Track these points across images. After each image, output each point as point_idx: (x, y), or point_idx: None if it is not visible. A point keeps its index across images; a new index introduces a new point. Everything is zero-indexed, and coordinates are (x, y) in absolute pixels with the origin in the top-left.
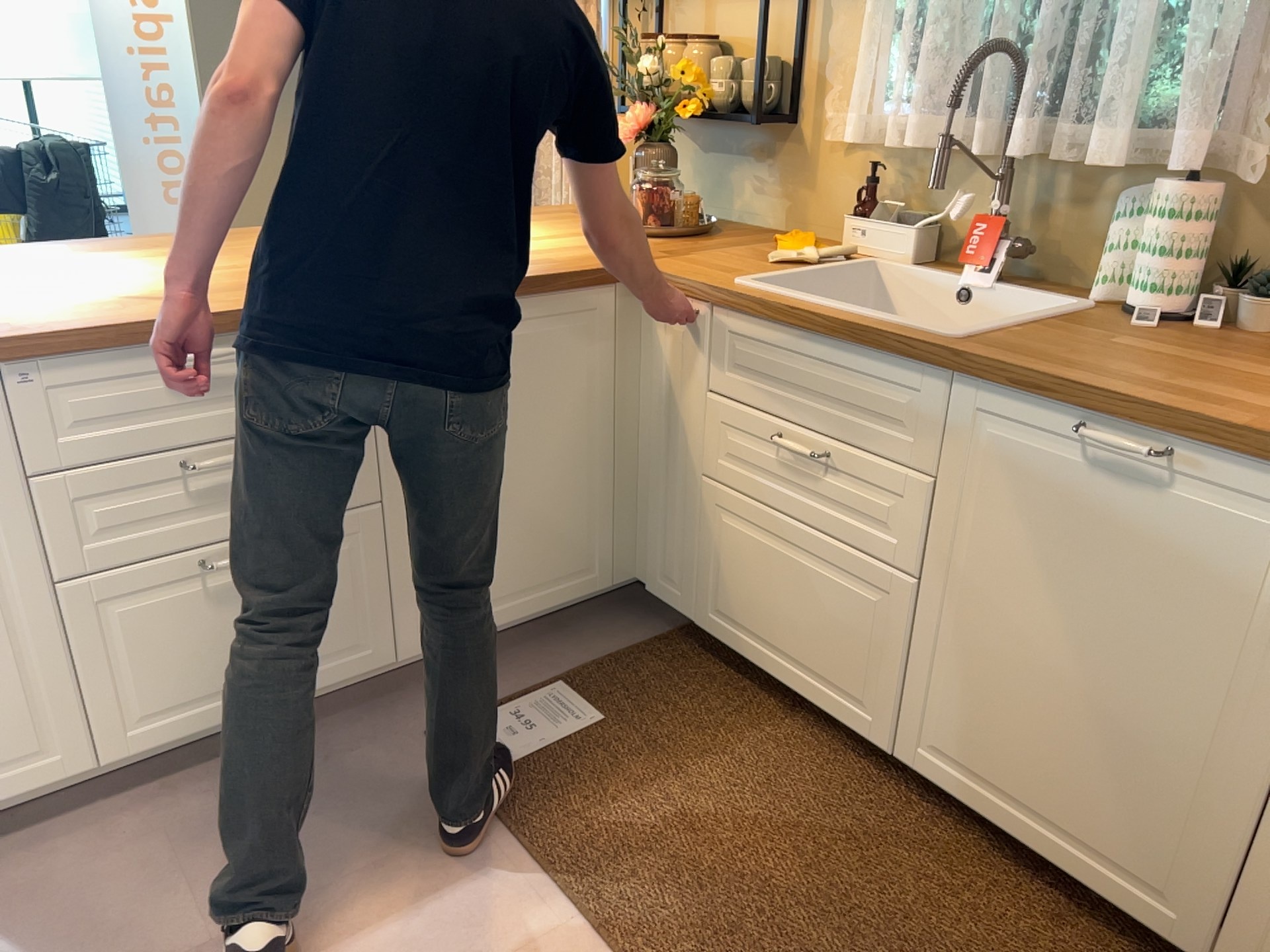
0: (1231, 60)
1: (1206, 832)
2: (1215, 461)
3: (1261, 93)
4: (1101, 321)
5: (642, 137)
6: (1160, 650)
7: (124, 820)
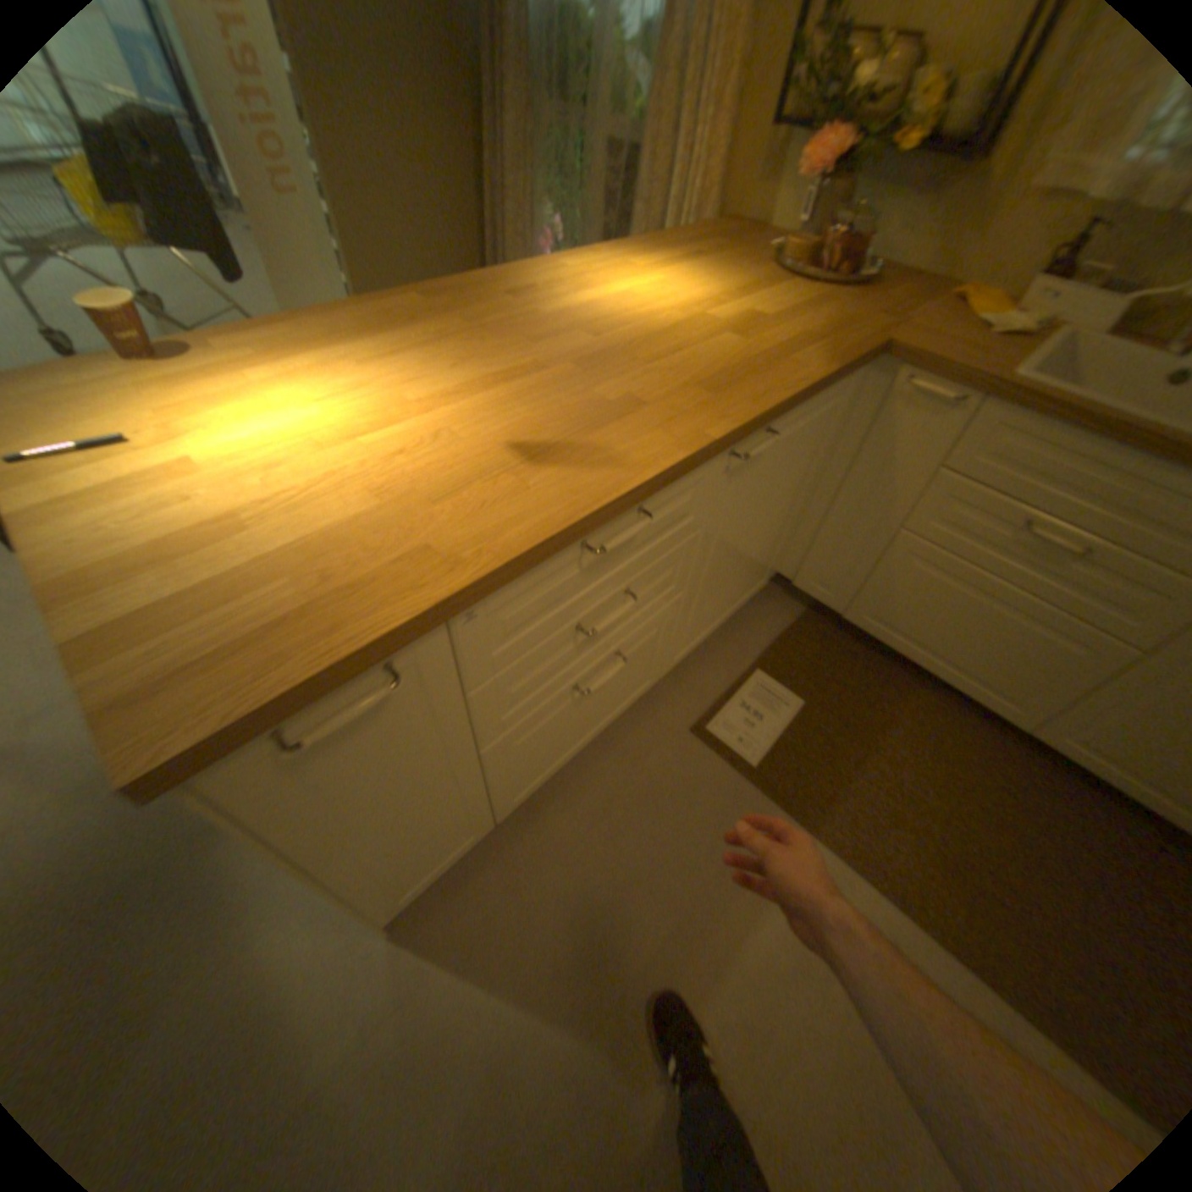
0: None
1: None
2: None
3: None
4: None
5: (833, 163)
6: None
7: (517, 848)
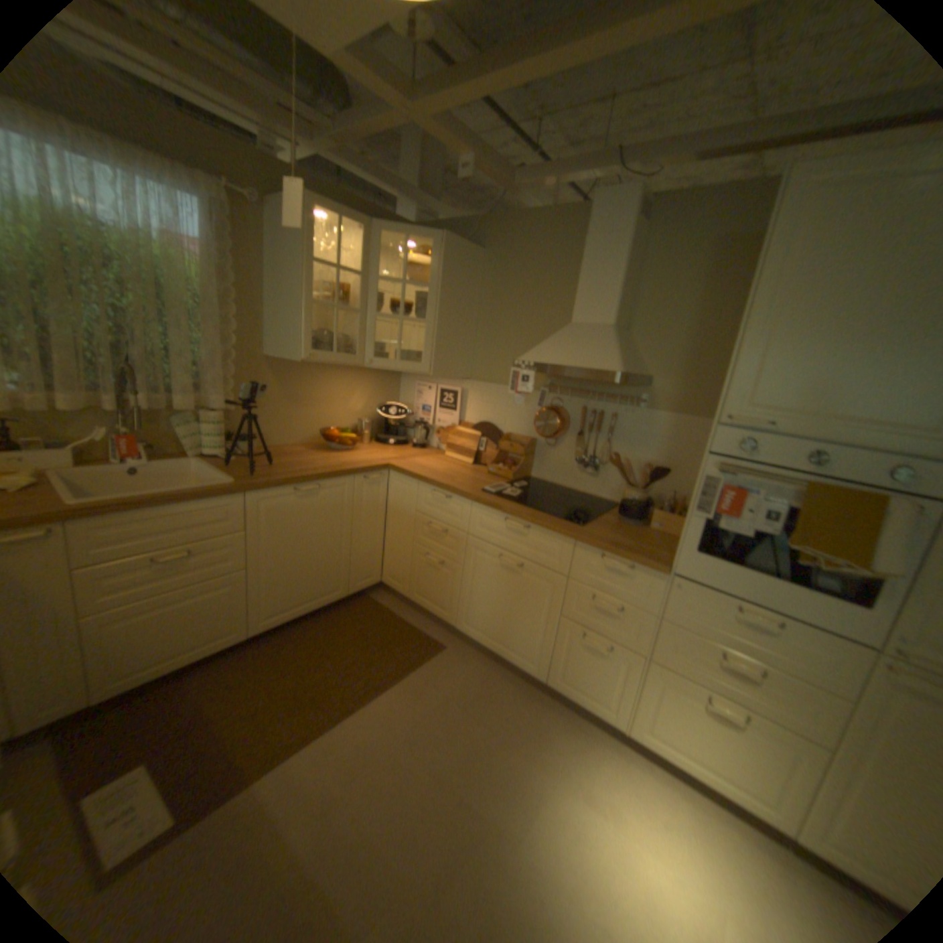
0: (213, 373)
1: (342, 566)
2: (327, 483)
3: (217, 382)
4: (218, 463)
5: None
6: (325, 533)
7: None
